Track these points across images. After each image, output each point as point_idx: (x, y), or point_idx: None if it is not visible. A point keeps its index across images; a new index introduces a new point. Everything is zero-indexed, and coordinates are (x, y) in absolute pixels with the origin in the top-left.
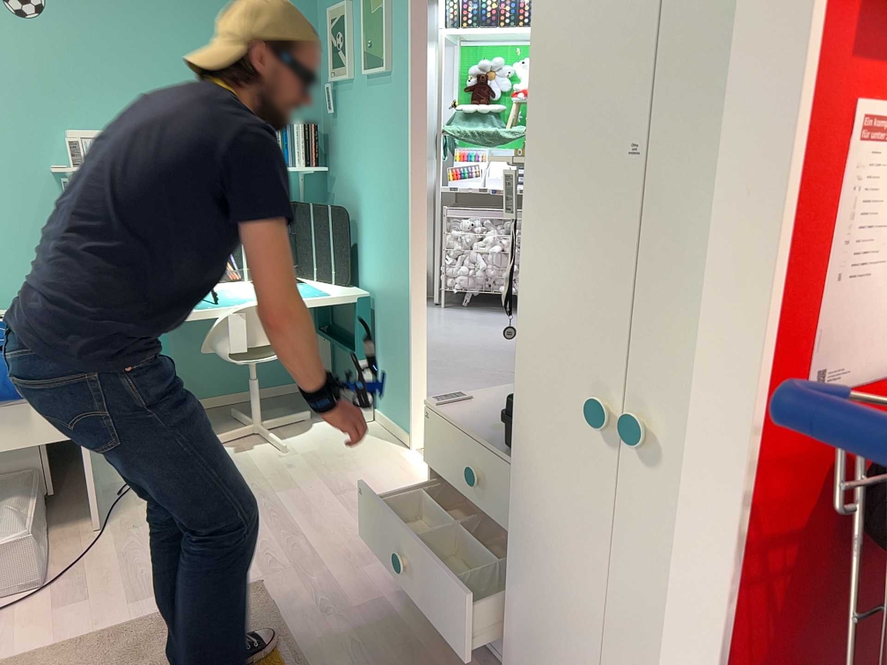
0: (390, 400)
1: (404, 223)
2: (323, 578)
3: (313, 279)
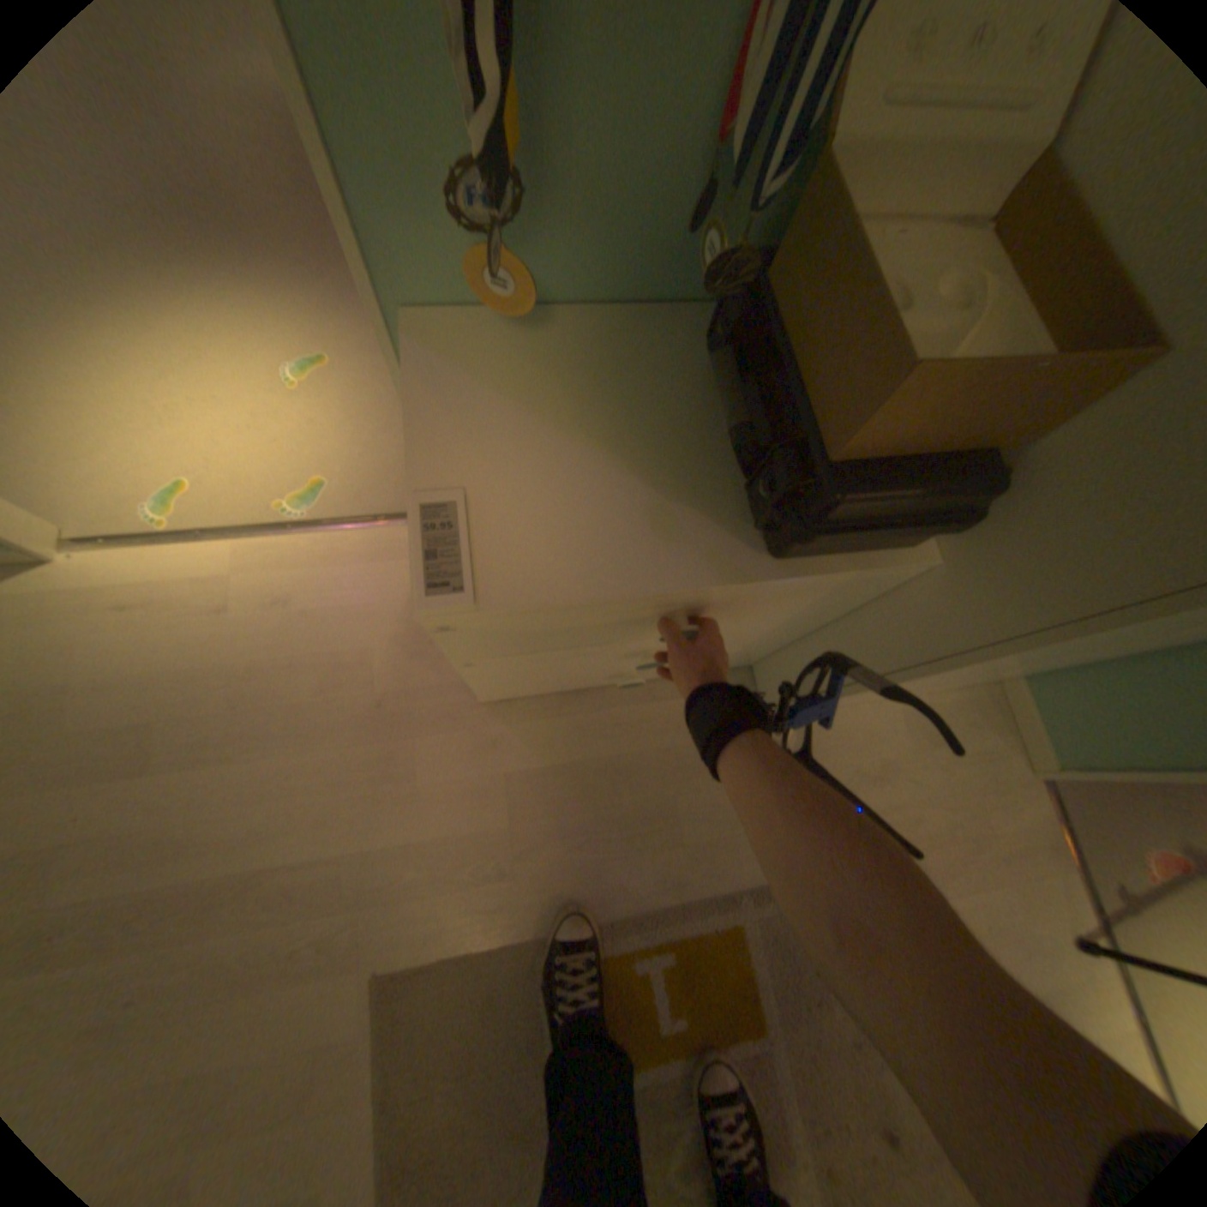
0: None
1: None
2: (415, 861)
3: None
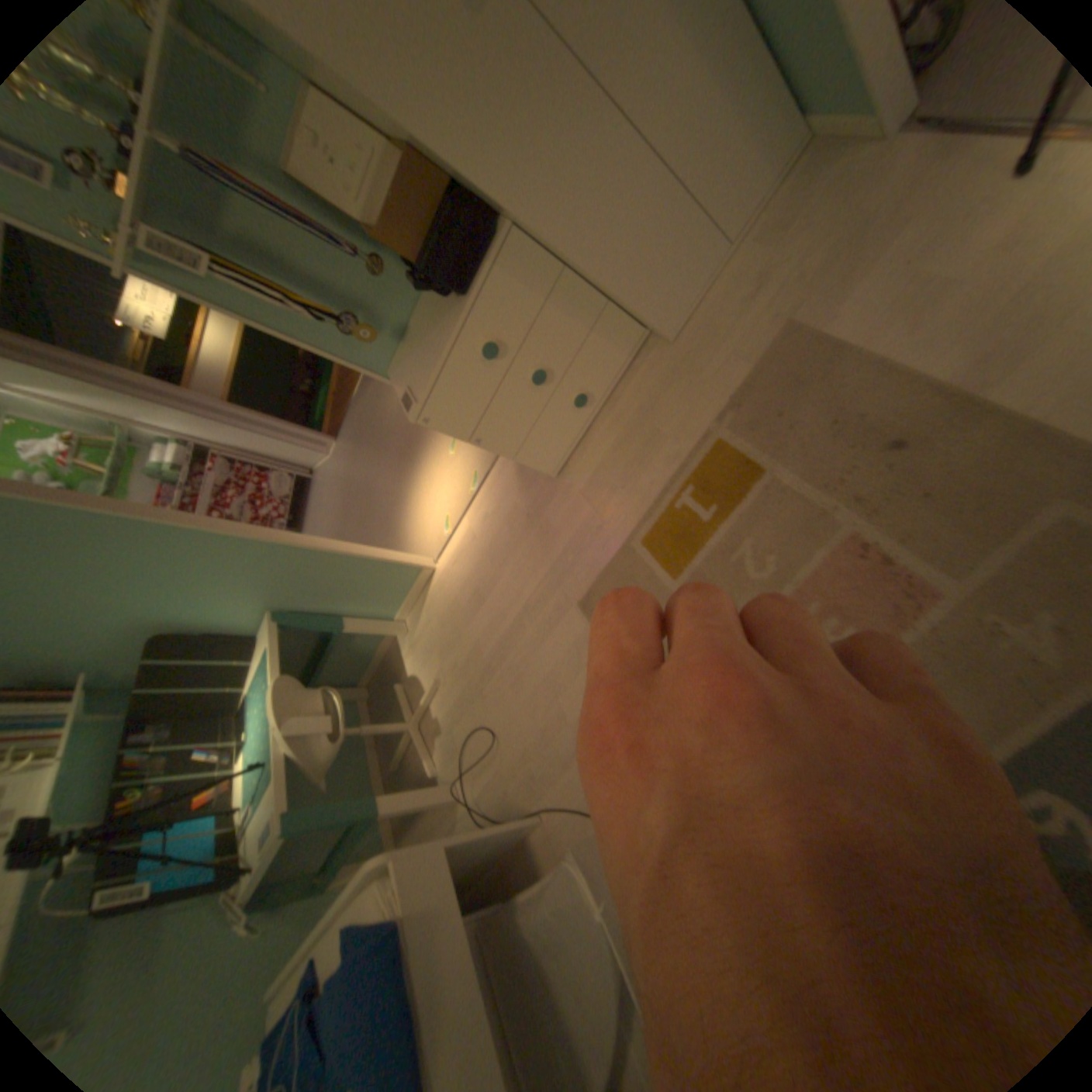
0: (385, 593)
1: (183, 536)
2: (566, 550)
3: (239, 688)
